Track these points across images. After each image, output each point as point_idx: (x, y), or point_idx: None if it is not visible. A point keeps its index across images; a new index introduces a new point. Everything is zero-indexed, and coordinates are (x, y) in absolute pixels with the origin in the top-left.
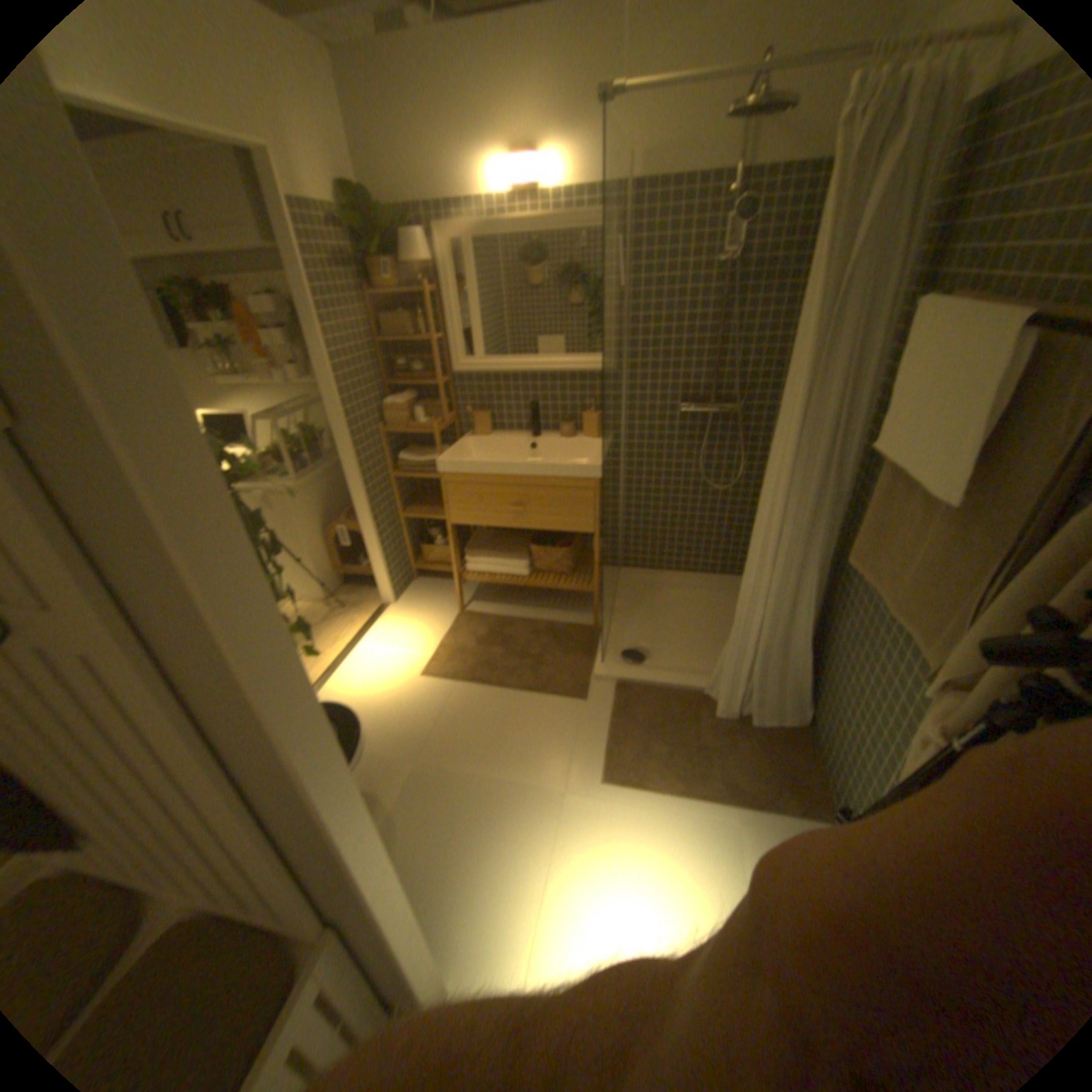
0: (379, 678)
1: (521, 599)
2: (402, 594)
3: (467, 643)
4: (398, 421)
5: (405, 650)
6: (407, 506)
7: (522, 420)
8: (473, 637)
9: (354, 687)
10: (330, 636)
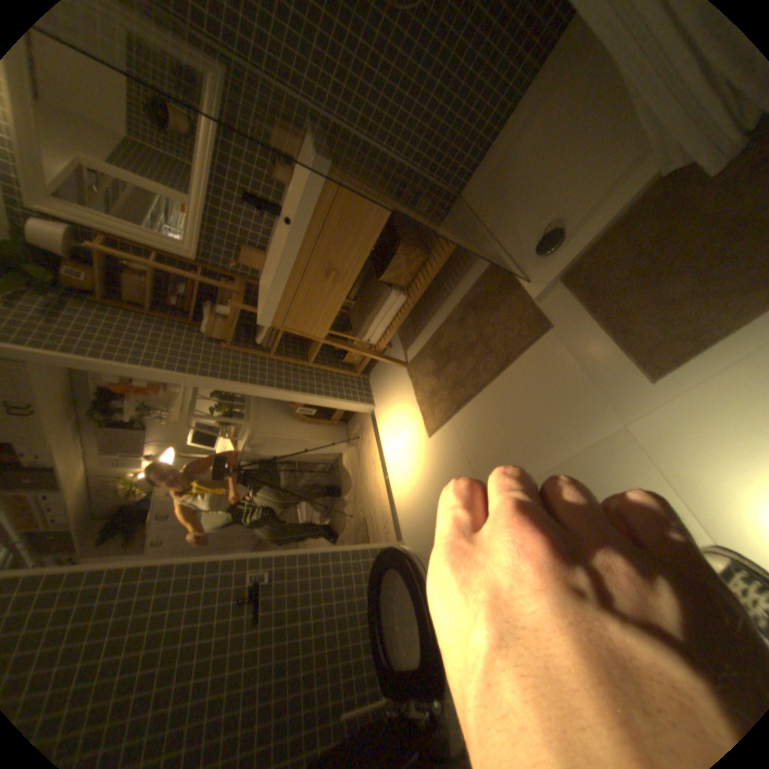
0: (412, 466)
1: (428, 313)
2: (371, 397)
3: (430, 386)
4: (221, 333)
5: (406, 431)
6: (303, 359)
7: (258, 221)
8: (430, 377)
9: (407, 486)
10: (369, 465)
